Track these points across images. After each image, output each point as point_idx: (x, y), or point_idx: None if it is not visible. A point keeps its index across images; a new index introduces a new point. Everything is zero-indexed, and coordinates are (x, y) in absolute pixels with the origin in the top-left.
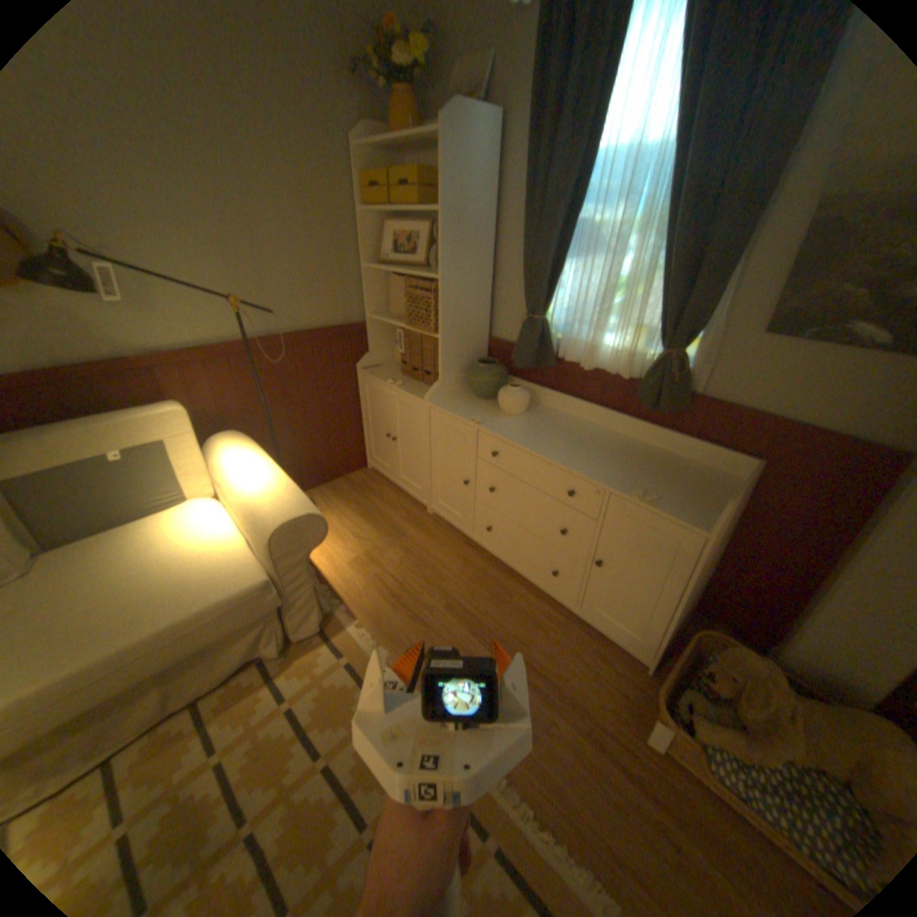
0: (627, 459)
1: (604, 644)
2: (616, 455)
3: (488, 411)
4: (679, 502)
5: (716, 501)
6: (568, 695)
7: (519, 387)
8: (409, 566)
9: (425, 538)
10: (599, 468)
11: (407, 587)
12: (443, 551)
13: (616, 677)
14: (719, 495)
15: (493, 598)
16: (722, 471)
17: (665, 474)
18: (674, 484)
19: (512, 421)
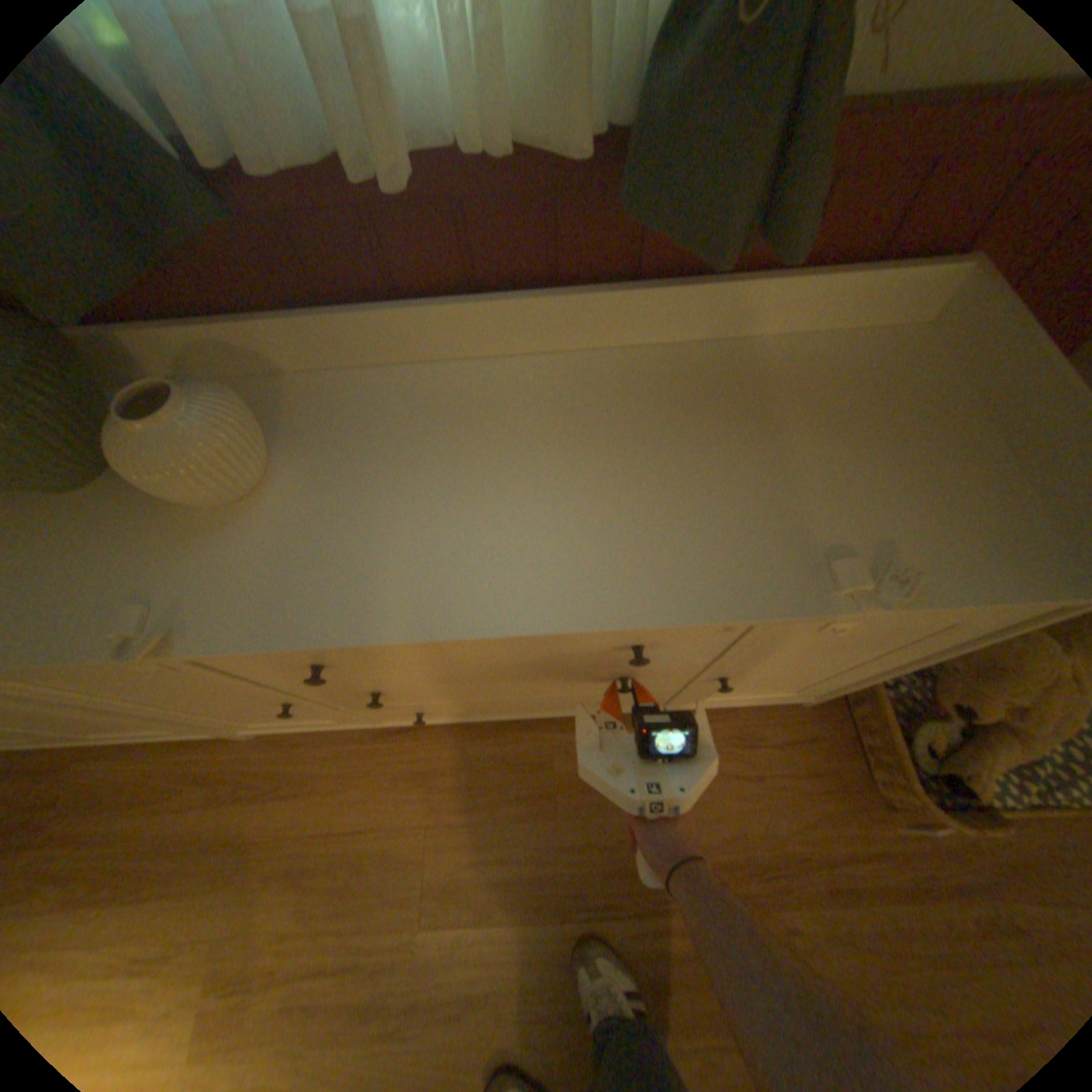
0: (692, 444)
1: (727, 715)
2: (654, 448)
3: (145, 533)
4: (939, 522)
5: (973, 446)
6: (764, 860)
7: (170, 390)
8: (328, 907)
9: (296, 806)
10: (680, 550)
11: (370, 961)
12: (359, 800)
13: (780, 754)
14: (951, 416)
15: (529, 806)
16: (865, 324)
17: (807, 431)
18: (861, 458)
19: (264, 523)
